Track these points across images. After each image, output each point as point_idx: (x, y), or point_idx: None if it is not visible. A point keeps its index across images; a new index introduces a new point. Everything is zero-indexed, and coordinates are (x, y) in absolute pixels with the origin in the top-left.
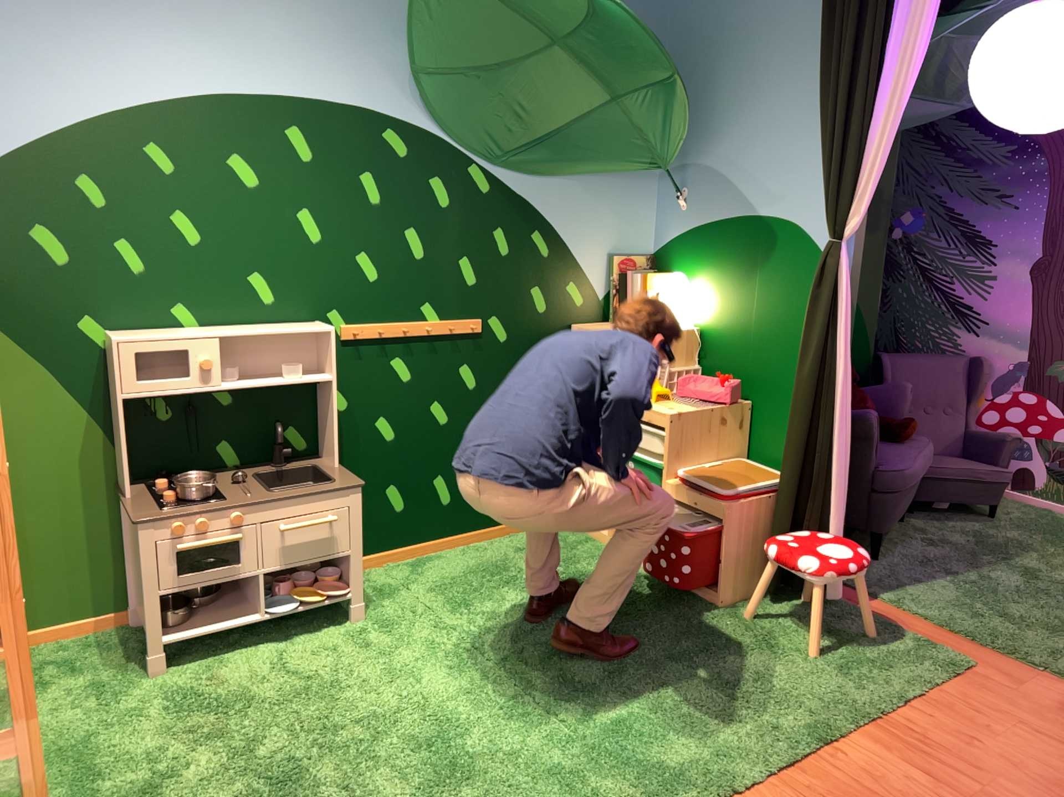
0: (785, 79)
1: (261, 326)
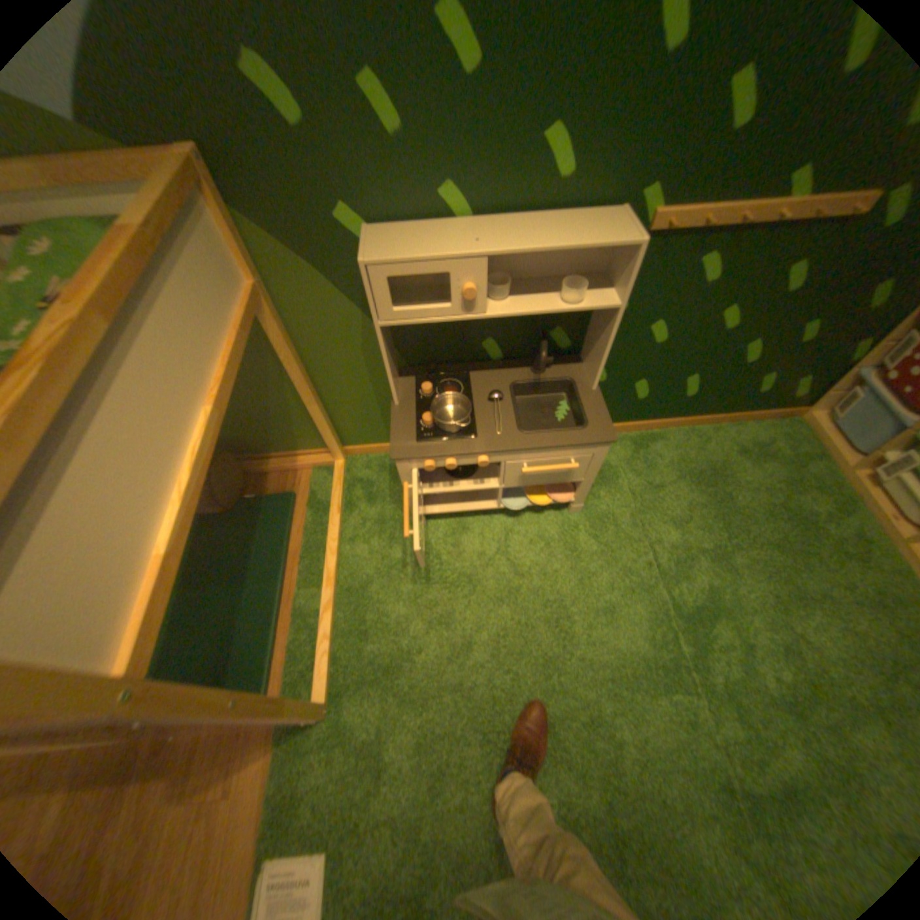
0: None
1: (549, 221)
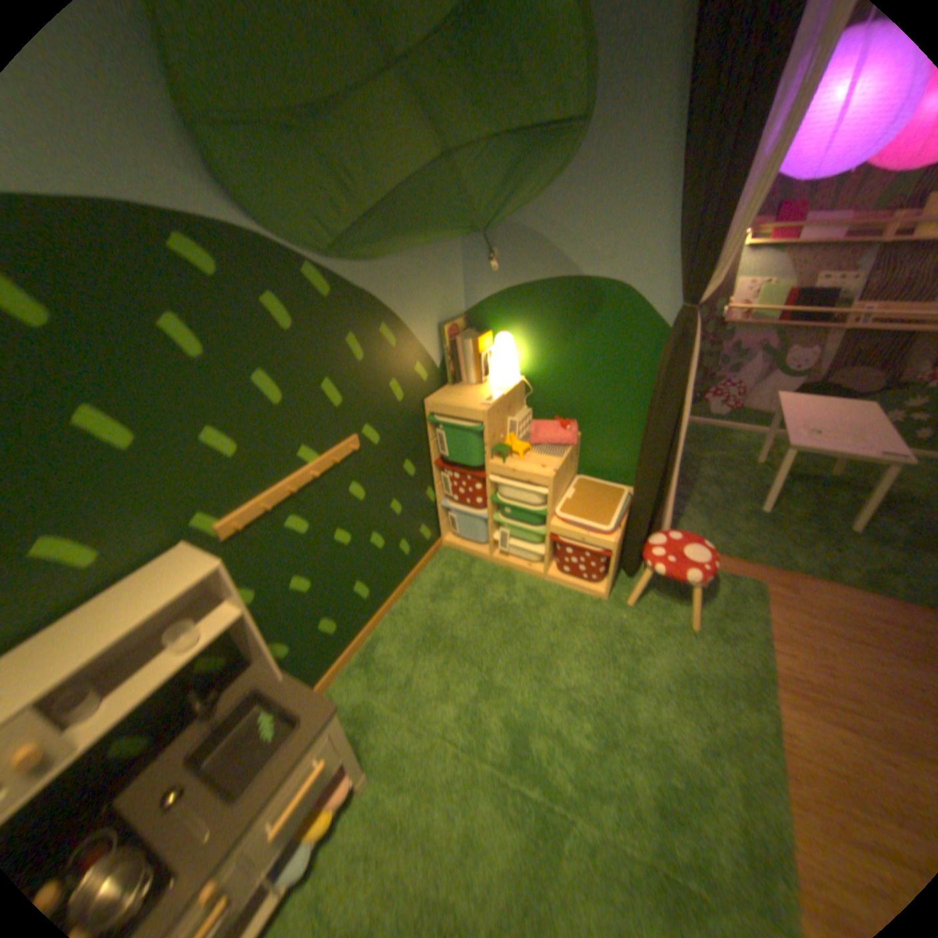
0: (616, 124)
1: (101, 605)
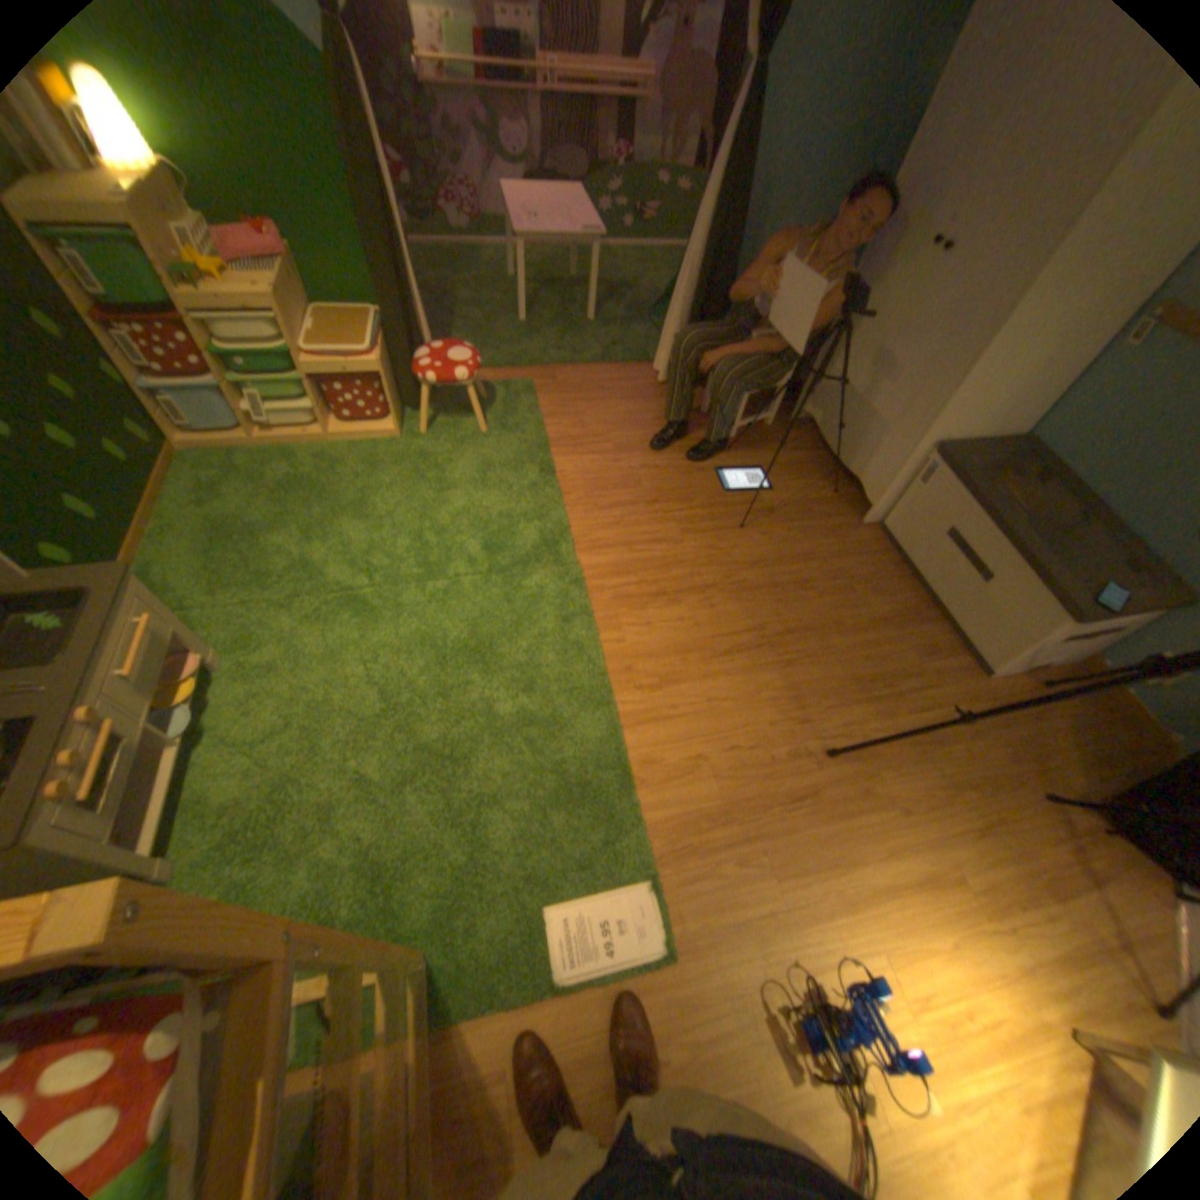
0: None
1: None
